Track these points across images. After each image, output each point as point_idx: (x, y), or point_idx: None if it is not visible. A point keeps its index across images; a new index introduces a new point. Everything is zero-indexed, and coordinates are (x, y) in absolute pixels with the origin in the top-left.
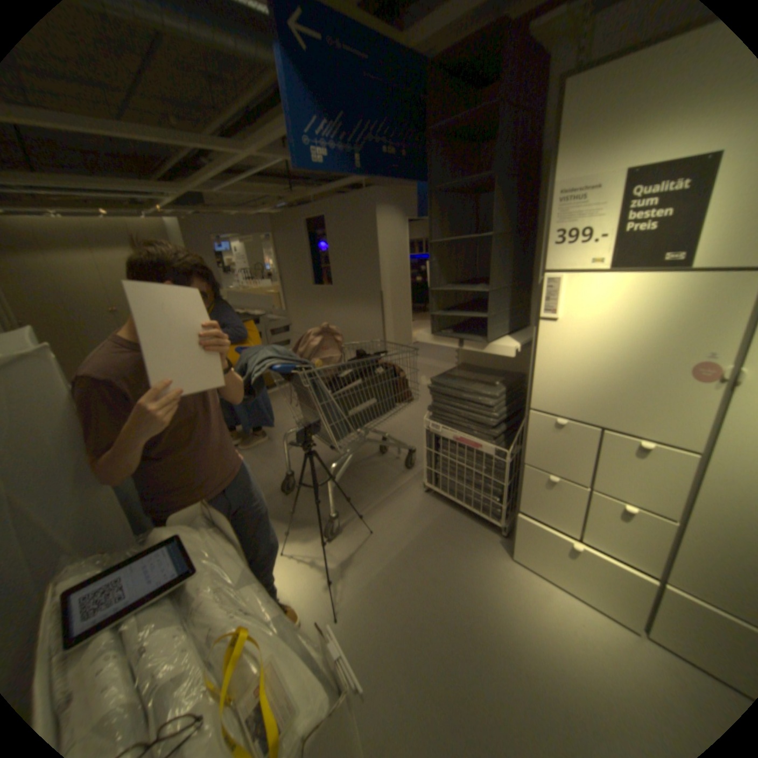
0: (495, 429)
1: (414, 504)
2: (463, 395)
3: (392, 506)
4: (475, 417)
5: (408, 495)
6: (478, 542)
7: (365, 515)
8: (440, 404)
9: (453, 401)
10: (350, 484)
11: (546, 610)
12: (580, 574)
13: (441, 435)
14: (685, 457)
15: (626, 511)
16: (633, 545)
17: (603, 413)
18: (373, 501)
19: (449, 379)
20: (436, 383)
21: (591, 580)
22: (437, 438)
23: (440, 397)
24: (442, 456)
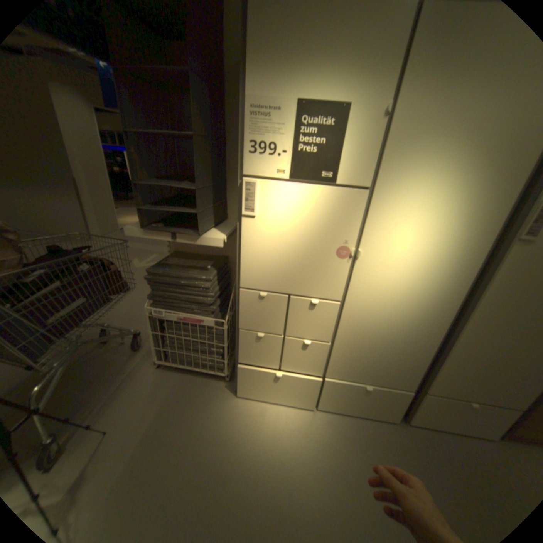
0: (212, 305)
1: (147, 382)
2: (181, 281)
3: (124, 394)
4: (194, 299)
5: (139, 376)
6: (209, 394)
7: (93, 416)
8: (160, 291)
9: (172, 288)
10: (68, 389)
11: (263, 423)
12: (279, 389)
13: (165, 318)
14: (332, 304)
15: (304, 343)
16: (307, 362)
17: (288, 285)
18: (101, 397)
19: (166, 268)
20: (153, 273)
21: (286, 390)
22: (161, 321)
23: (160, 286)
24: (169, 336)
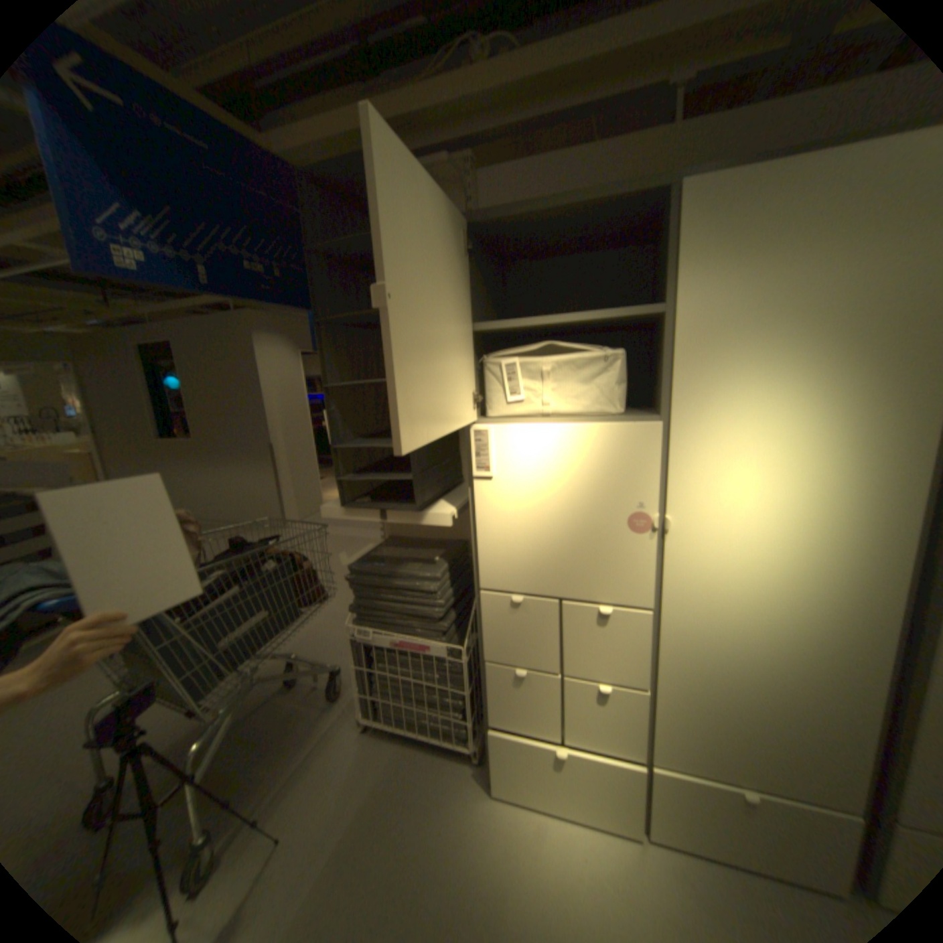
0: (443, 621)
1: (346, 760)
2: (396, 584)
3: (310, 777)
4: (416, 611)
5: (335, 747)
6: (444, 790)
7: (263, 813)
8: (367, 600)
9: (383, 594)
10: (234, 762)
11: (541, 860)
12: (569, 789)
13: (374, 645)
14: (640, 617)
15: (600, 693)
16: (614, 733)
17: (557, 583)
18: (278, 780)
19: (375, 564)
20: (358, 572)
21: (581, 792)
22: (368, 649)
23: (366, 591)
24: (379, 675)
